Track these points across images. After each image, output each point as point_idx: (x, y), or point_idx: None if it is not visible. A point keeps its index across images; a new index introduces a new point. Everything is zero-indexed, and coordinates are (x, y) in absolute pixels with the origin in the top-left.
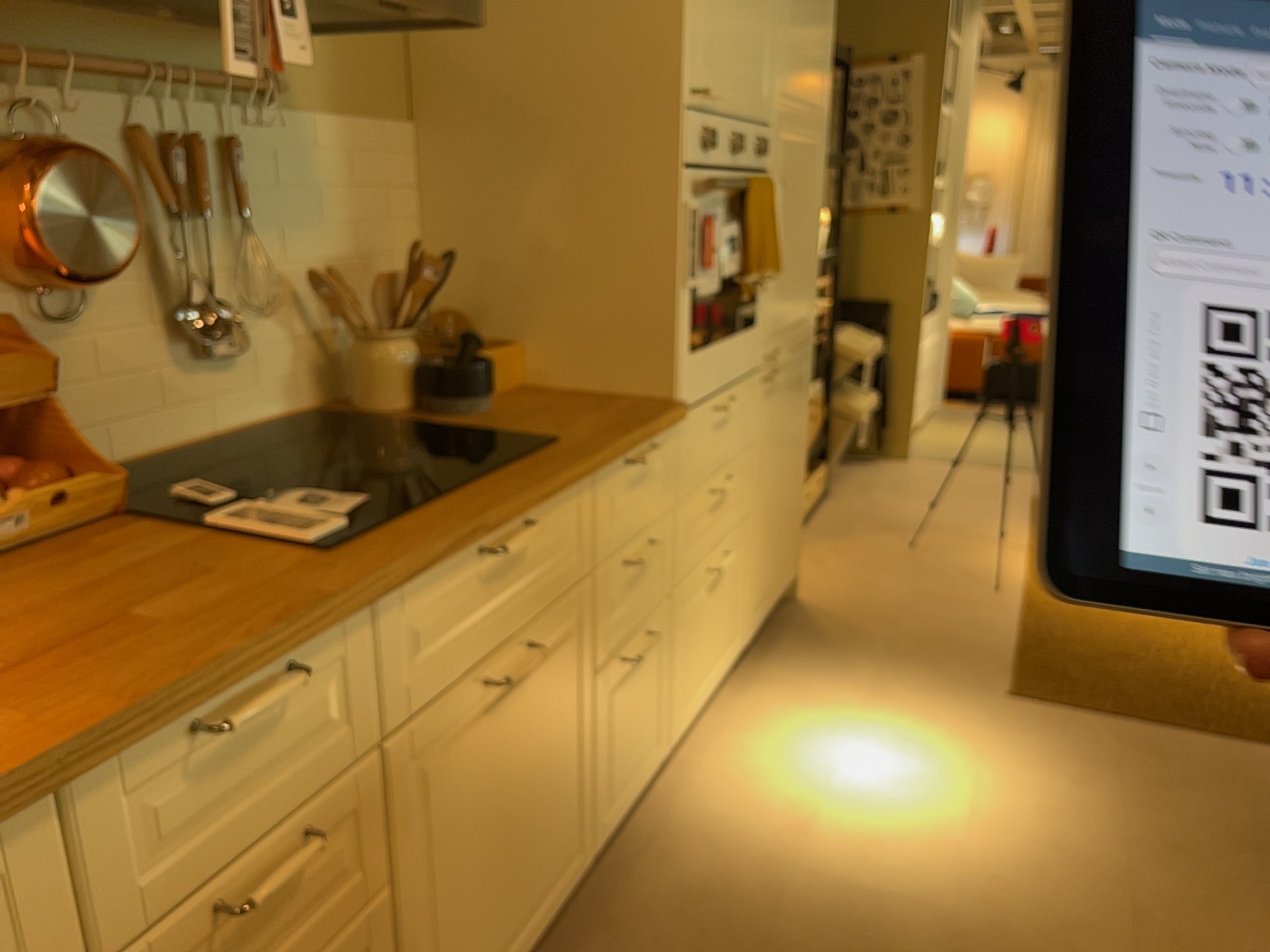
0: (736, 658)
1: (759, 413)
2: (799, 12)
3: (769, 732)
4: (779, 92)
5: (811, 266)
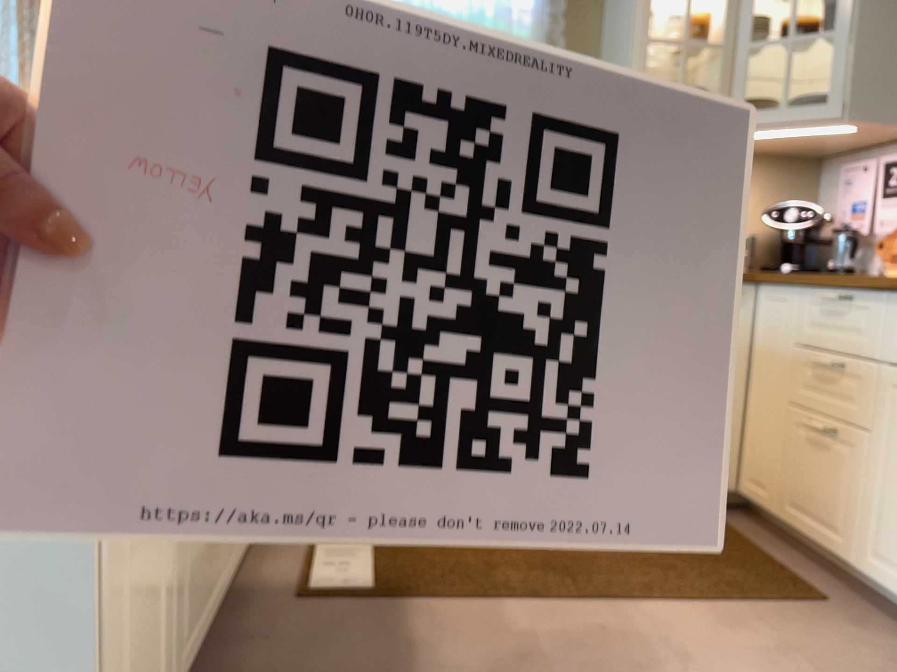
0: None
1: None
2: None
3: None
4: None
5: None
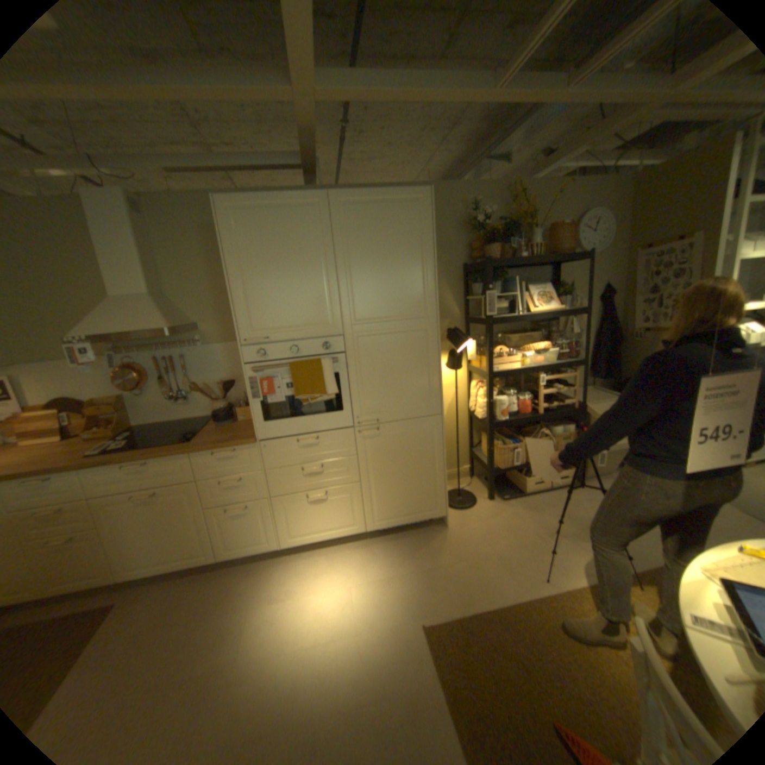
0: (353, 534)
1: (356, 444)
2: (366, 285)
3: (332, 567)
4: (345, 321)
5: (422, 384)
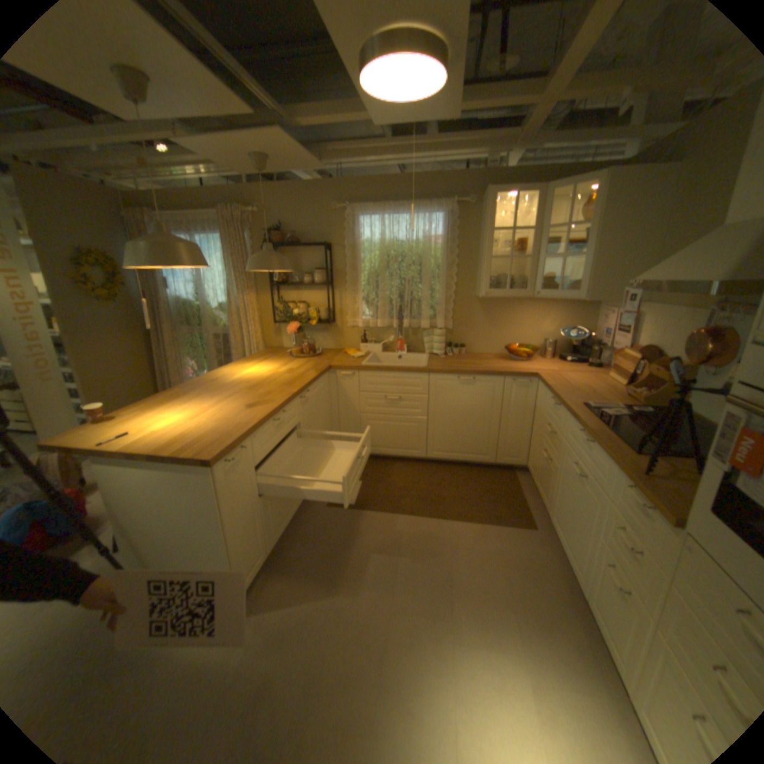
0: None
1: None
2: None
3: None
4: None
5: None
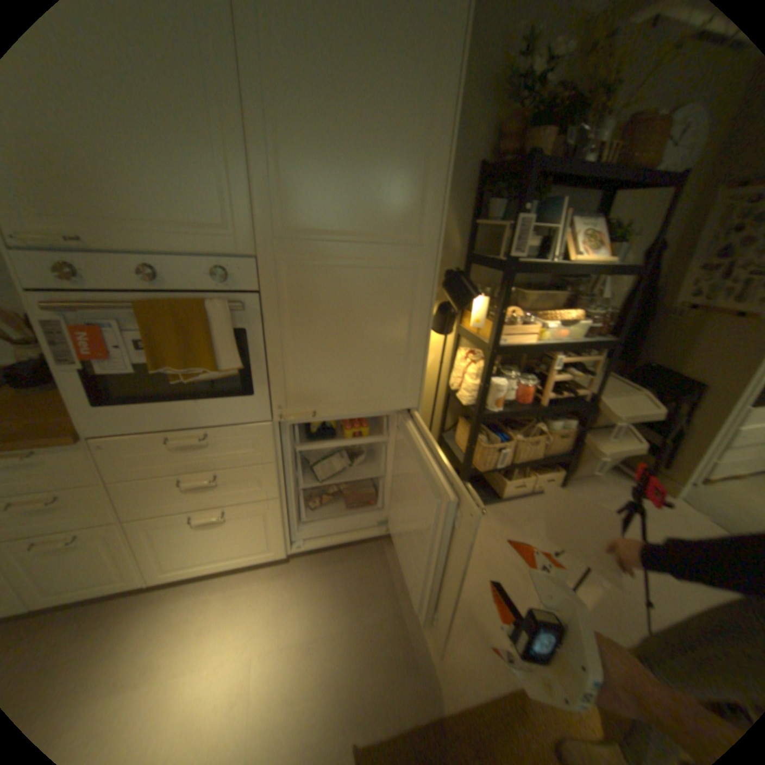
0: (269, 562)
1: (278, 447)
2: (311, 152)
3: (230, 614)
4: (263, 228)
5: (397, 361)
